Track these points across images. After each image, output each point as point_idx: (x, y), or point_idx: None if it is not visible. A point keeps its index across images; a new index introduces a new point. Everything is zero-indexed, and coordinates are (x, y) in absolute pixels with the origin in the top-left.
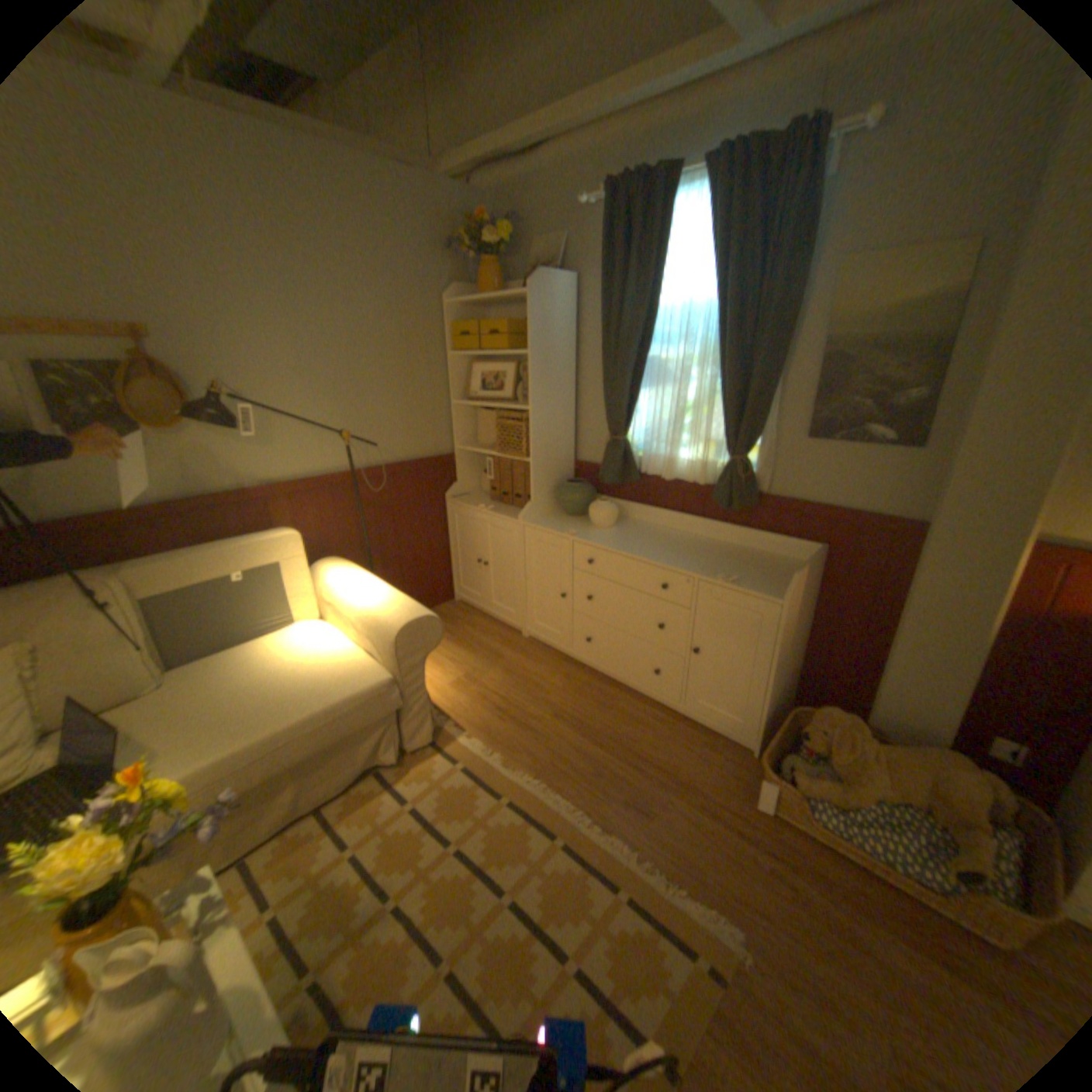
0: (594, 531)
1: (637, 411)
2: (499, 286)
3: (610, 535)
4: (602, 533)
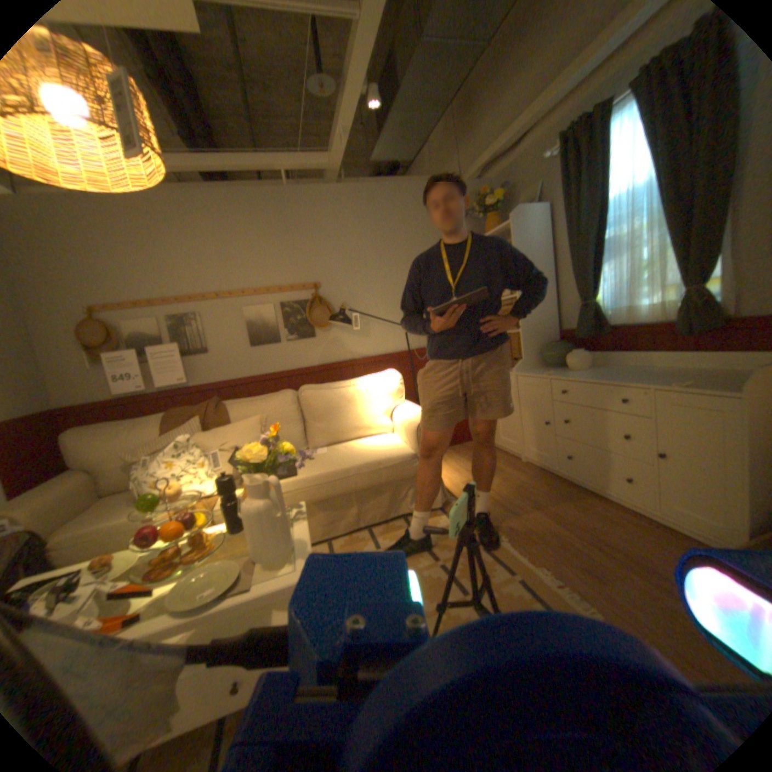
0: (571, 372)
1: (602, 278)
2: (499, 227)
3: (584, 372)
4: (577, 372)
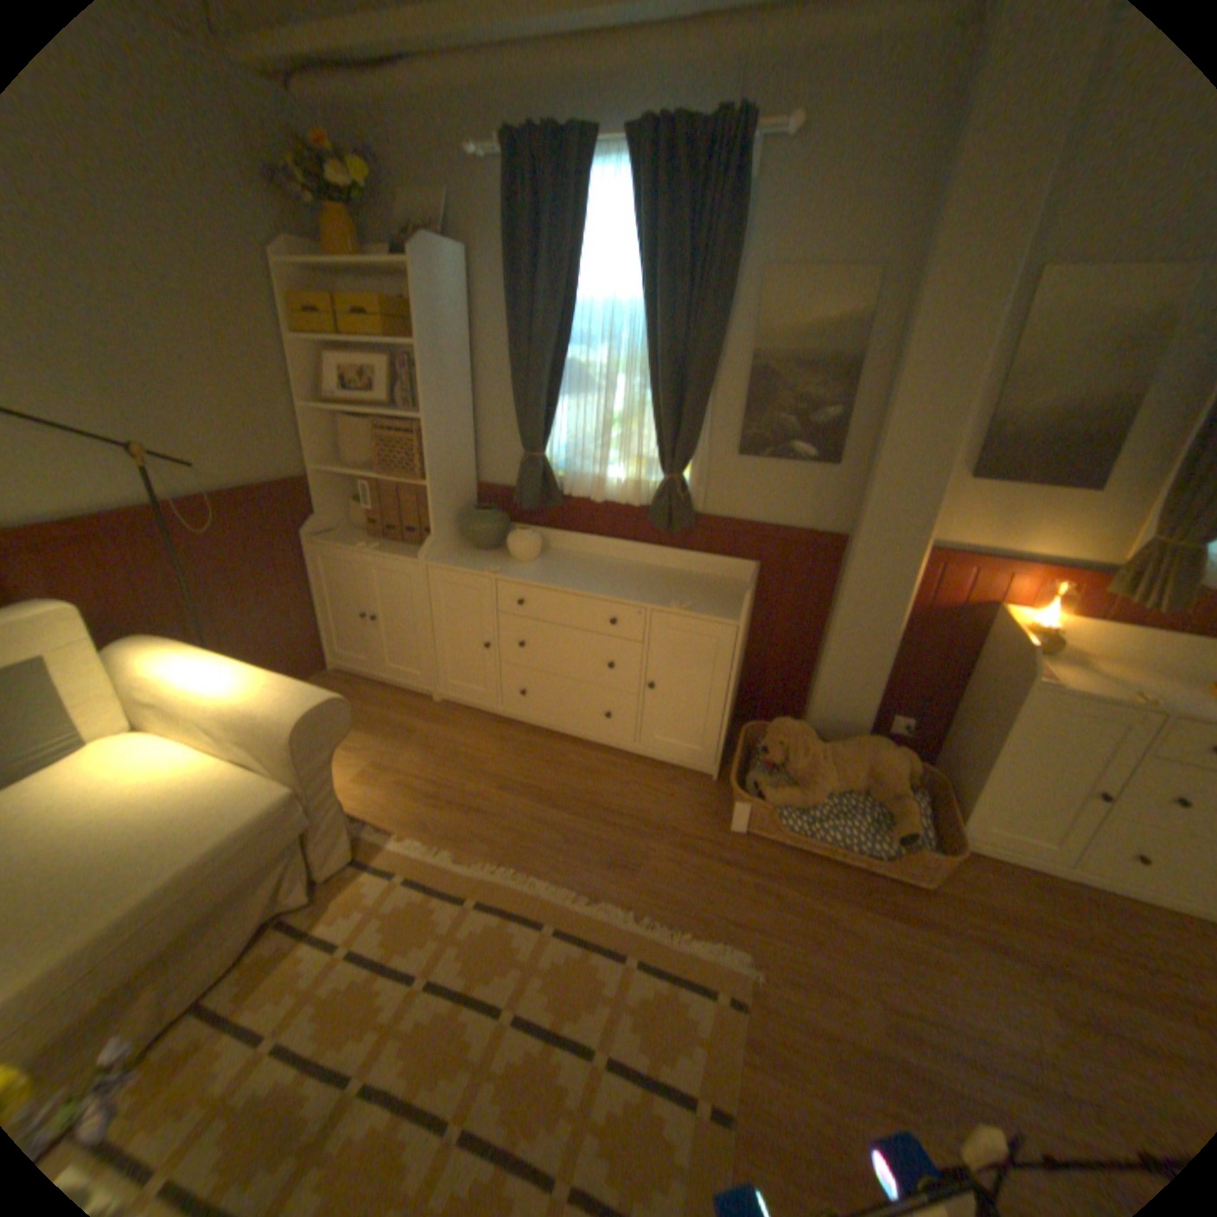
0: (518, 565)
1: (555, 423)
2: (356, 248)
3: (539, 568)
4: (529, 567)
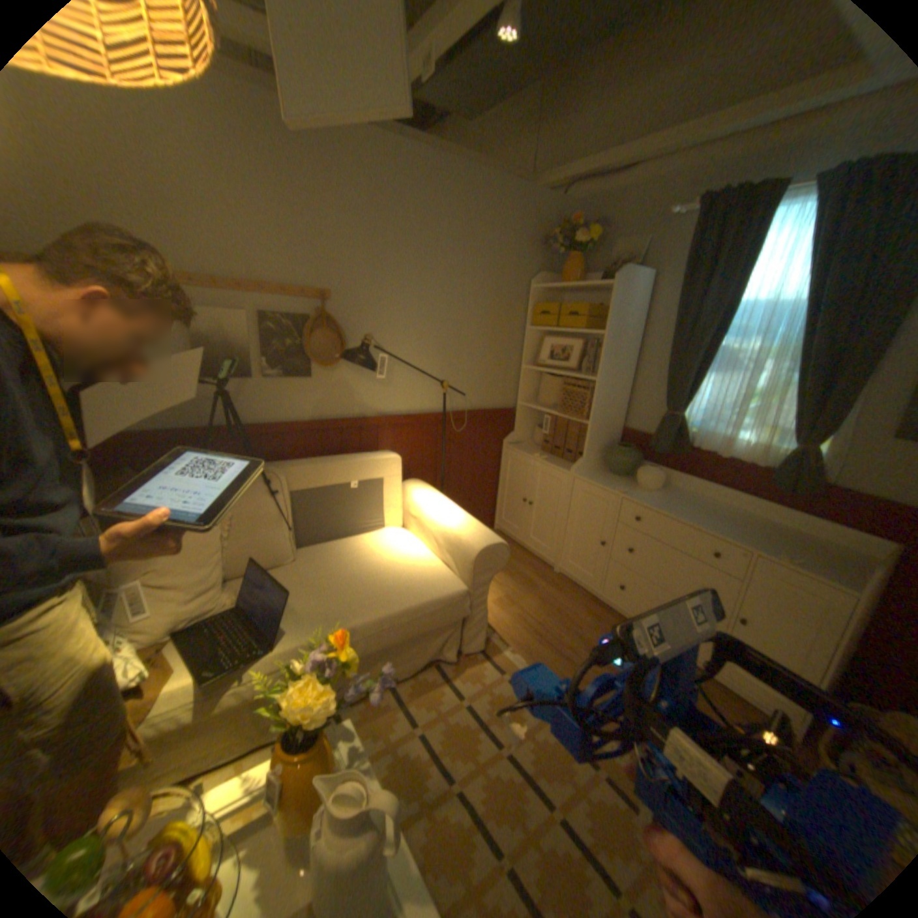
0: (642, 492)
1: (699, 392)
2: (581, 277)
3: (659, 498)
4: (650, 495)
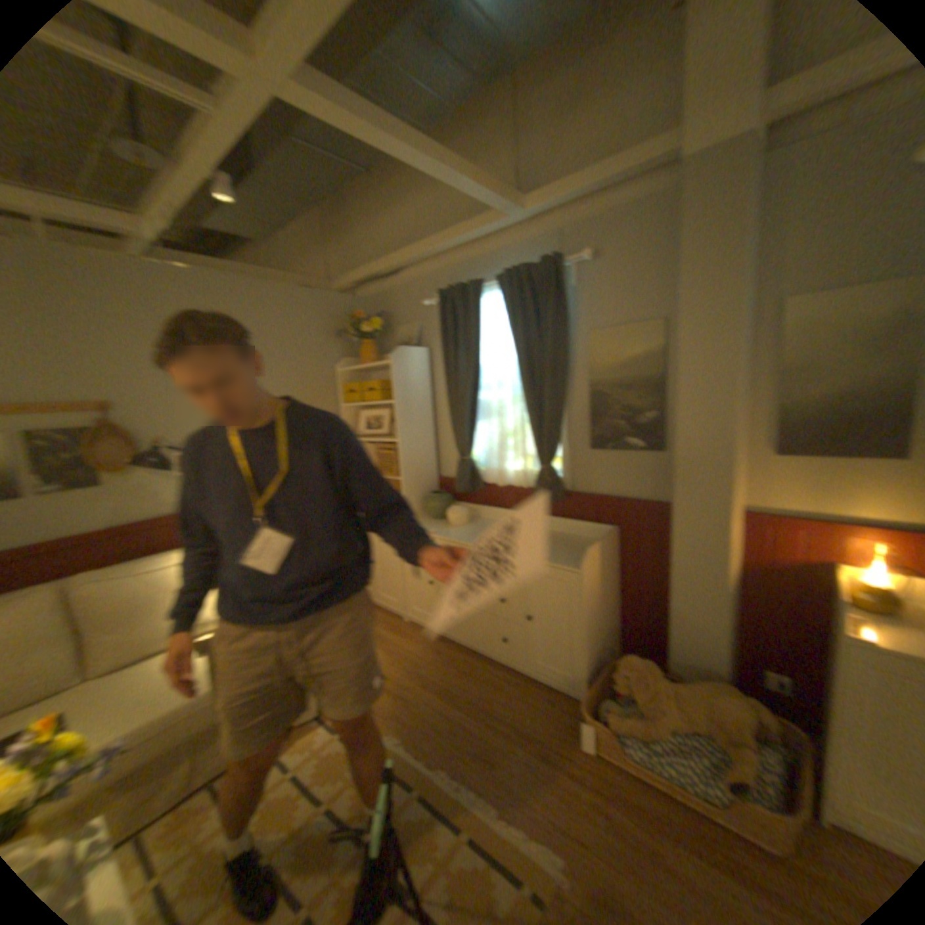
0: (452, 529)
1: (476, 438)
2: (376, 359)
3: (464, 531)
4: (458, 530)
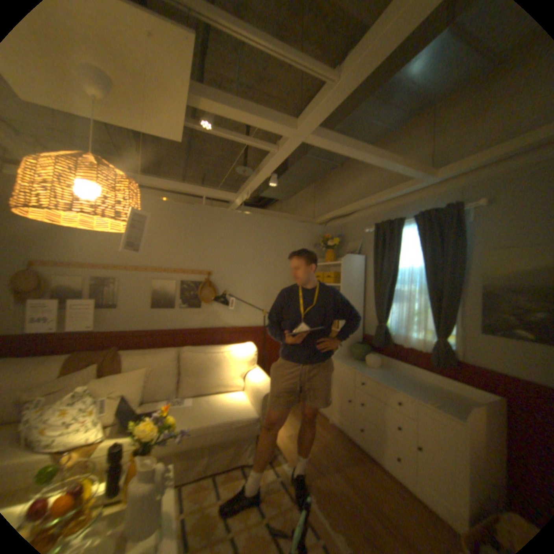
0: (368, 369)
1: (391, 312)
2: (333, 259)
3: (376, 372)
4: (372, 370)
